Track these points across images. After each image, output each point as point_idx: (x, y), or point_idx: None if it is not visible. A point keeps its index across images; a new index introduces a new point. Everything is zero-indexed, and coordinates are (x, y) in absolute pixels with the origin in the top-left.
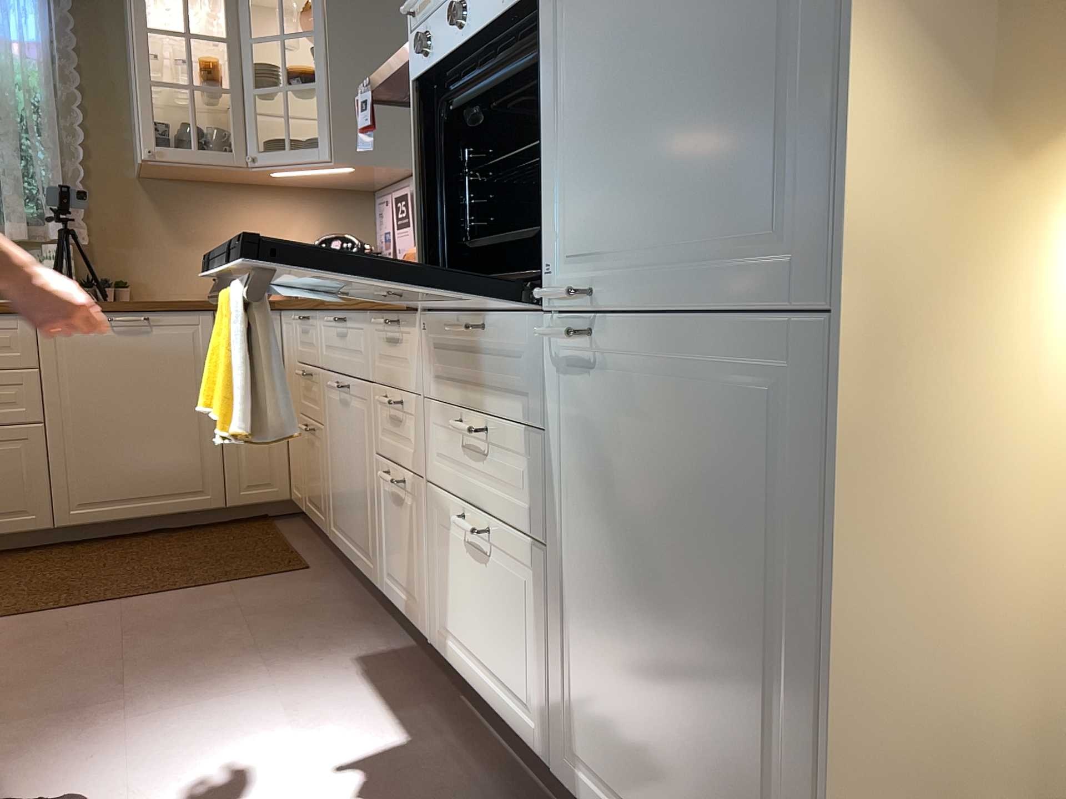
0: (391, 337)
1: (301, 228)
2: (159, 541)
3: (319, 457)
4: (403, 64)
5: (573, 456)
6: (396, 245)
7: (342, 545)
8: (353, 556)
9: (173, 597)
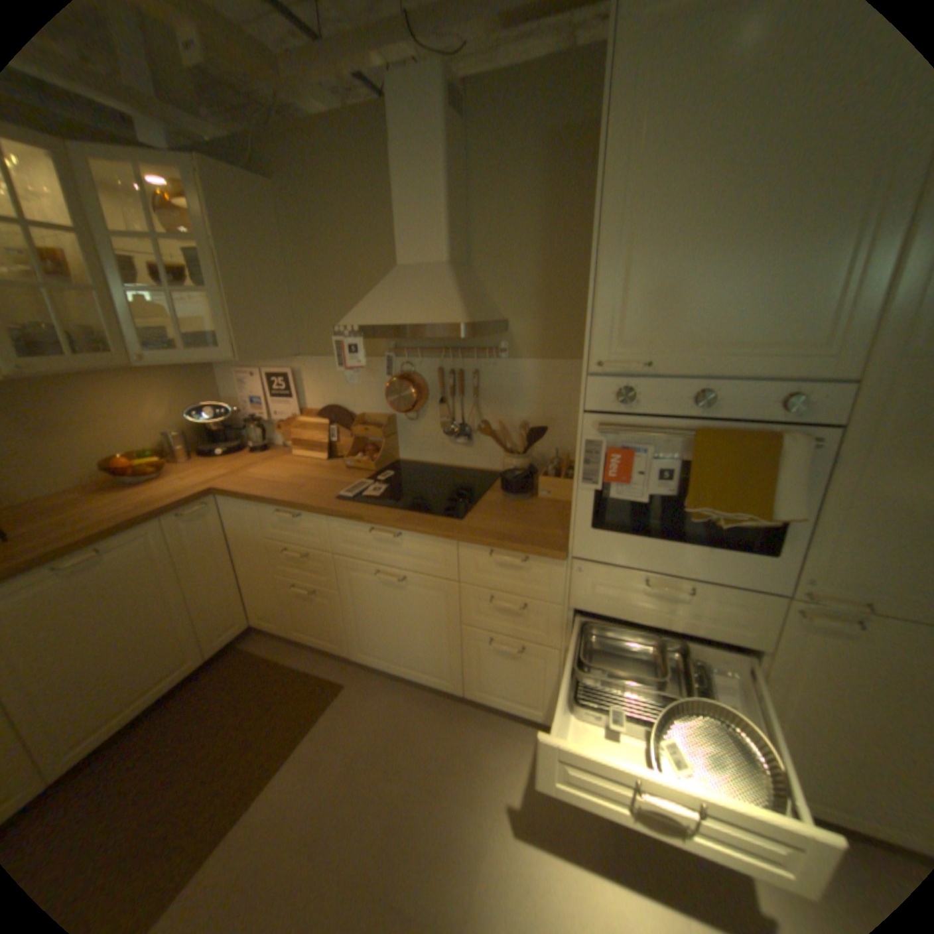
0: (506, 562)
1: (157, 398)
2: (166, 723)
3: (328, 609)
4: (433, 336)
5: (804, 667)
6: (272, 410)
7: (383, 666)
8: (409, 674)
9: (282, 781)
